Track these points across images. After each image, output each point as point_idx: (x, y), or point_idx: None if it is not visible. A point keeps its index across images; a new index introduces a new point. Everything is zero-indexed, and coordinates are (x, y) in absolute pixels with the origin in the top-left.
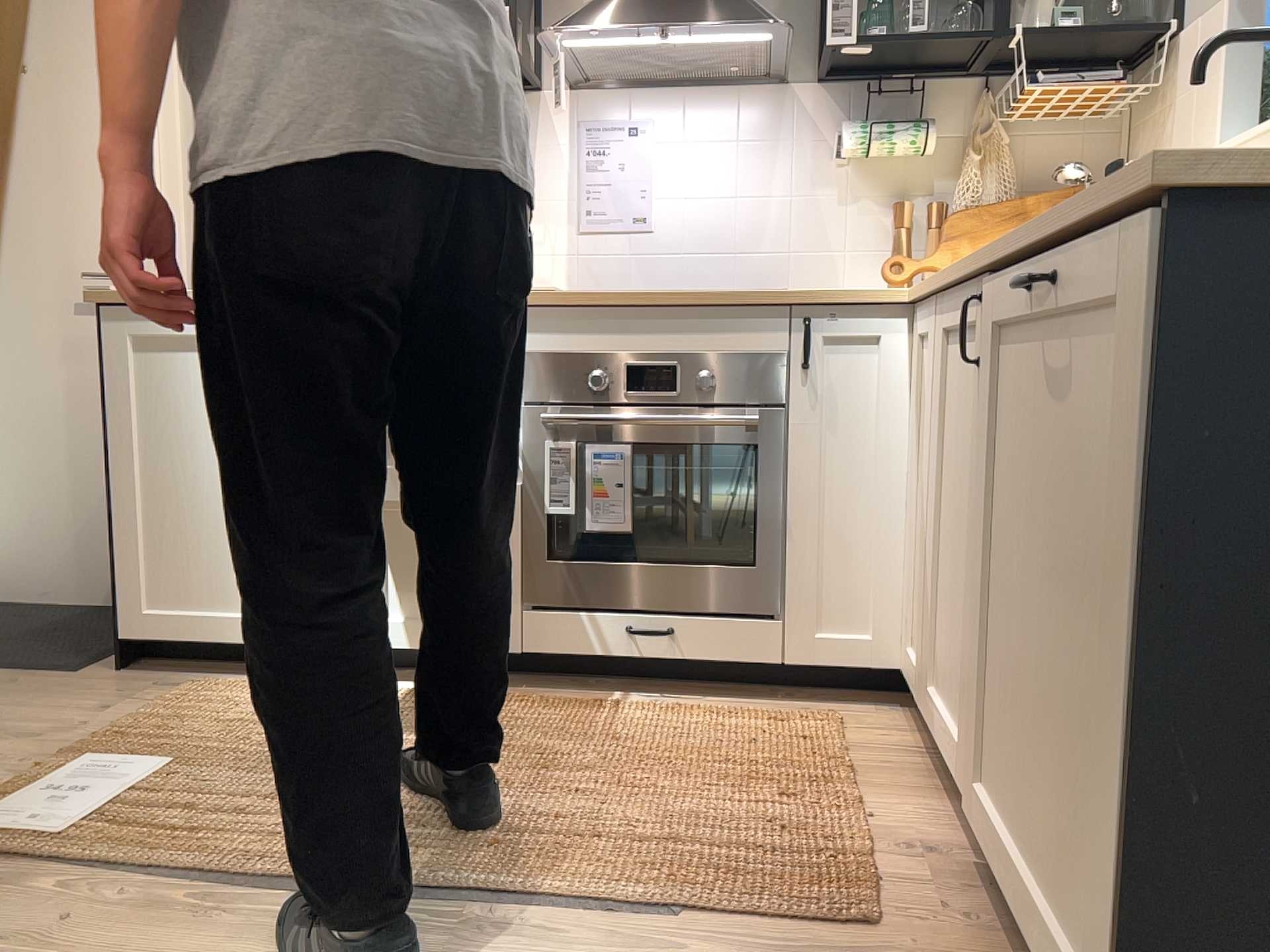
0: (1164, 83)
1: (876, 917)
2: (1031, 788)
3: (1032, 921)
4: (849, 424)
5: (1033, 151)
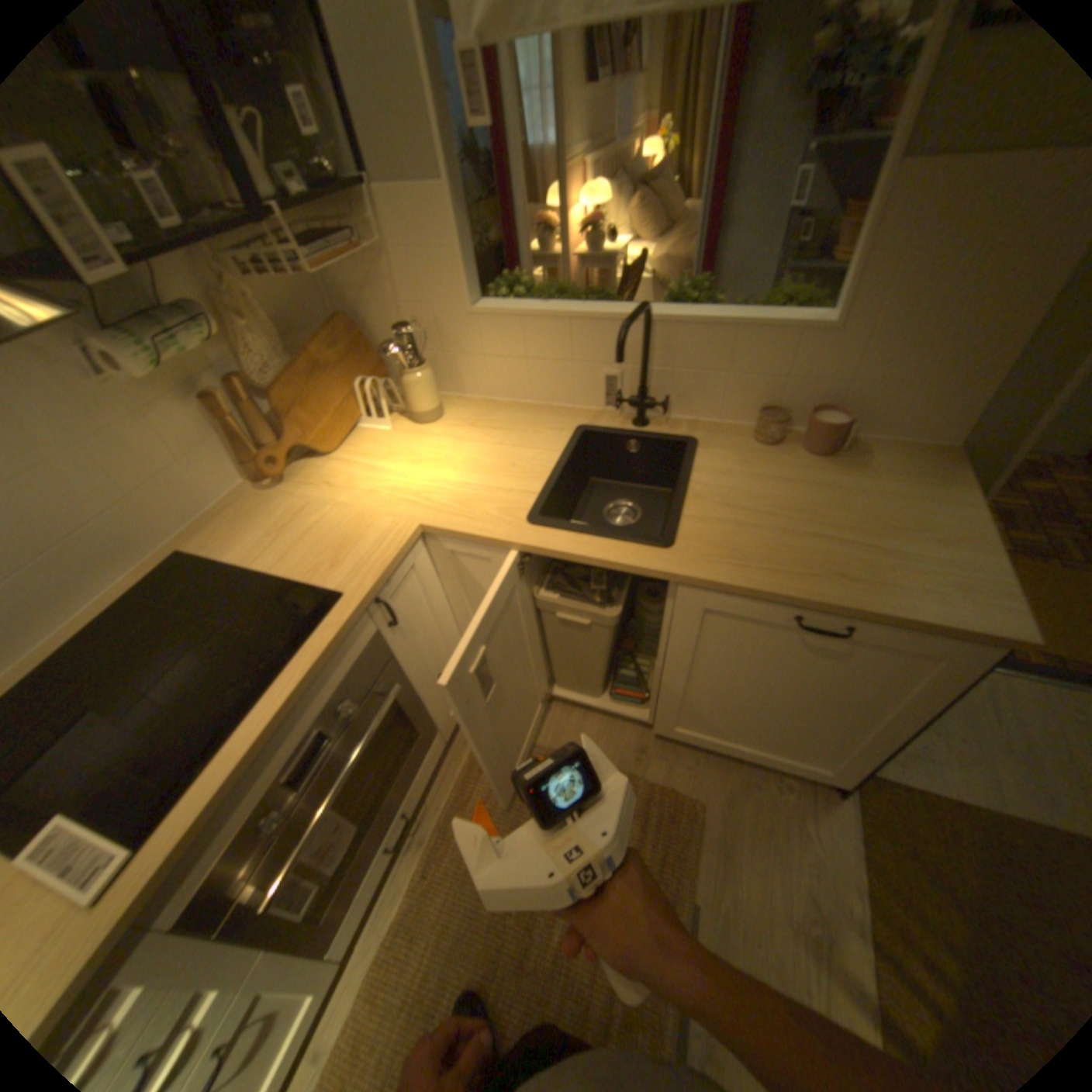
0: (367, 223)
1: (695, 807)
2: (734, 732)
3: (746, 759)
4: (418, 621)
5: (263, 284)
